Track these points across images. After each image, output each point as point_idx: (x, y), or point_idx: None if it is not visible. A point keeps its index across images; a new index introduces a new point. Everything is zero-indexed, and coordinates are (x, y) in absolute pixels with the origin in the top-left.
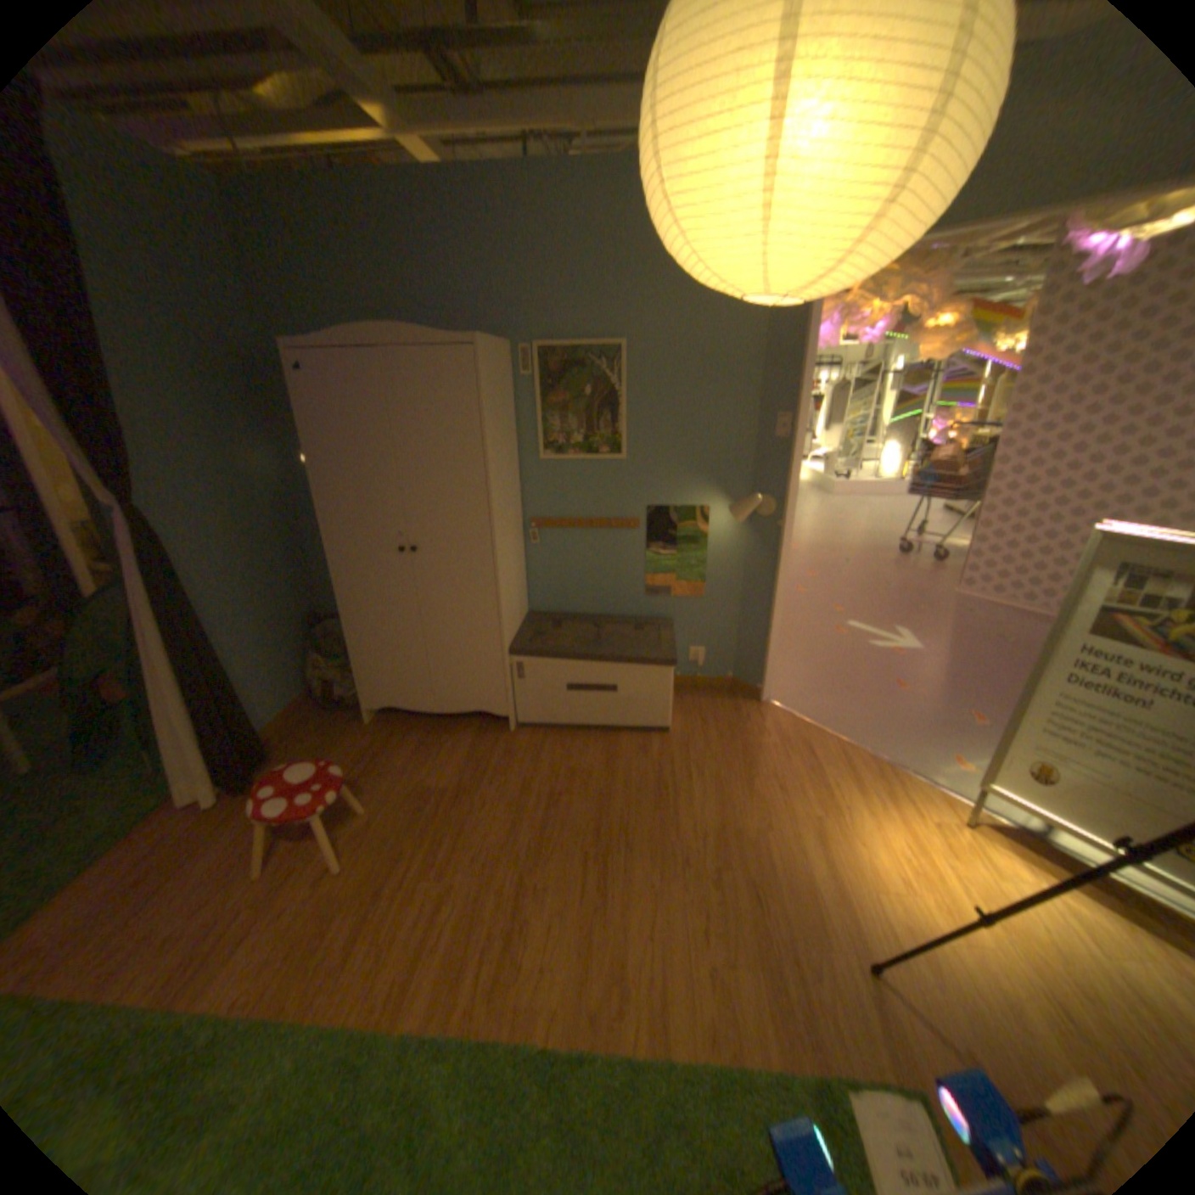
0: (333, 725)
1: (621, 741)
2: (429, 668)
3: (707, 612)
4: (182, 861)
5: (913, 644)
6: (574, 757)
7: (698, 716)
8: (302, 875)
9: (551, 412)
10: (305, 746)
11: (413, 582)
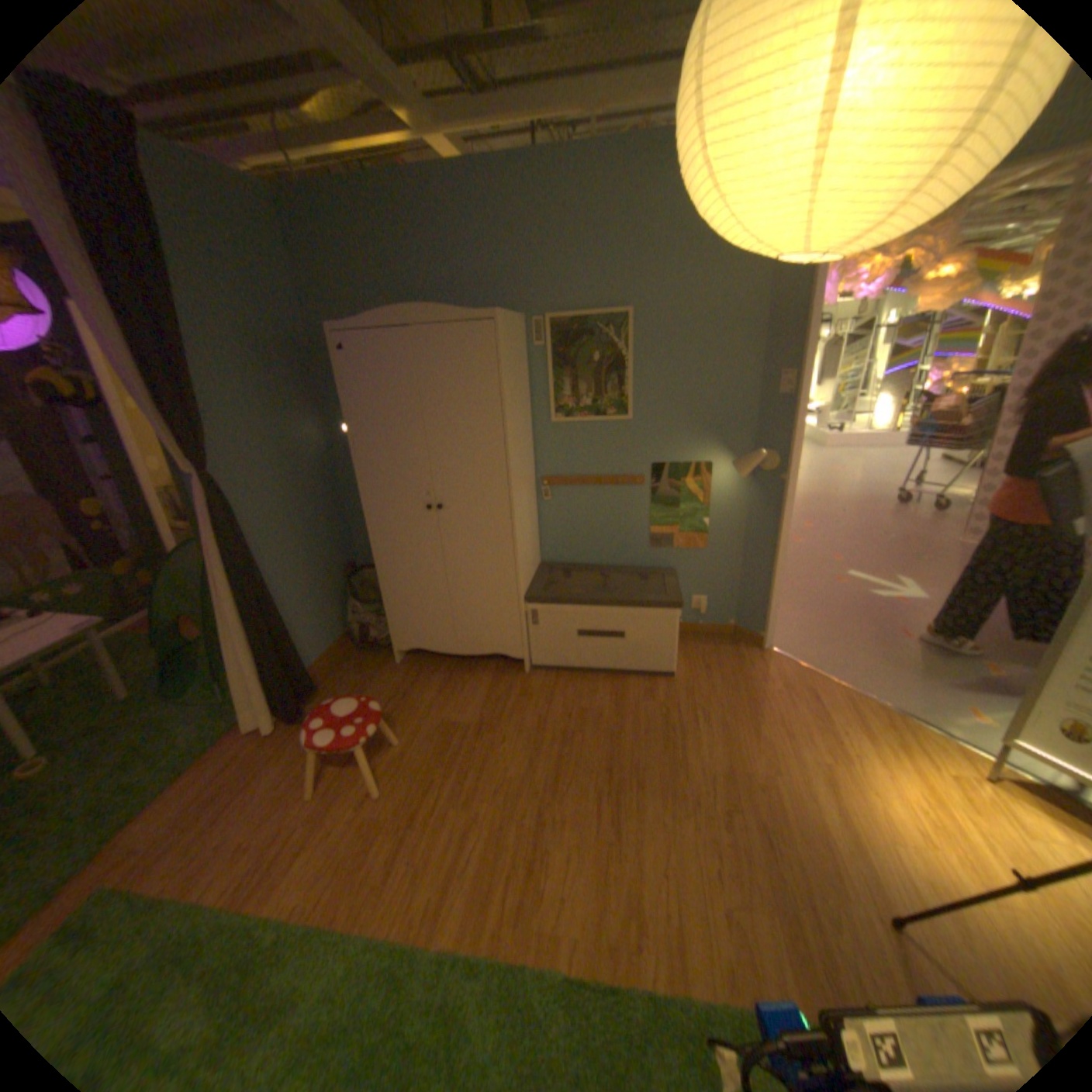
0: (369, 663)
1: (628, 684)
2: (452, 614)
3: (709, 562)
4: (247, 781)
5: (918, 593)
6: (585, 699)
7: (702, 662)
8: (347, 798)
9: (561, 378)
10: (346, 682)
11: (439, 537)
